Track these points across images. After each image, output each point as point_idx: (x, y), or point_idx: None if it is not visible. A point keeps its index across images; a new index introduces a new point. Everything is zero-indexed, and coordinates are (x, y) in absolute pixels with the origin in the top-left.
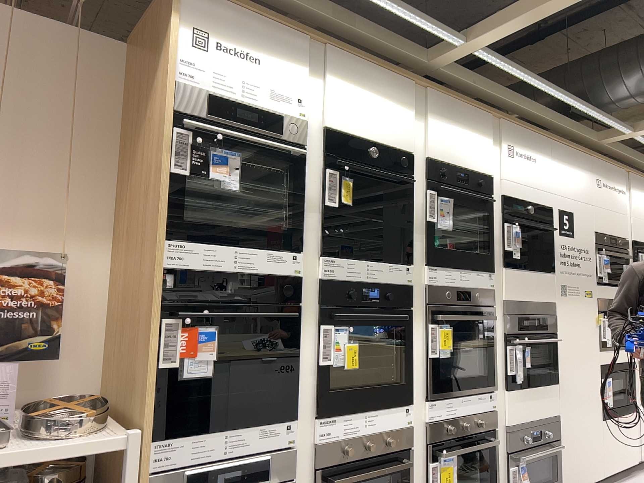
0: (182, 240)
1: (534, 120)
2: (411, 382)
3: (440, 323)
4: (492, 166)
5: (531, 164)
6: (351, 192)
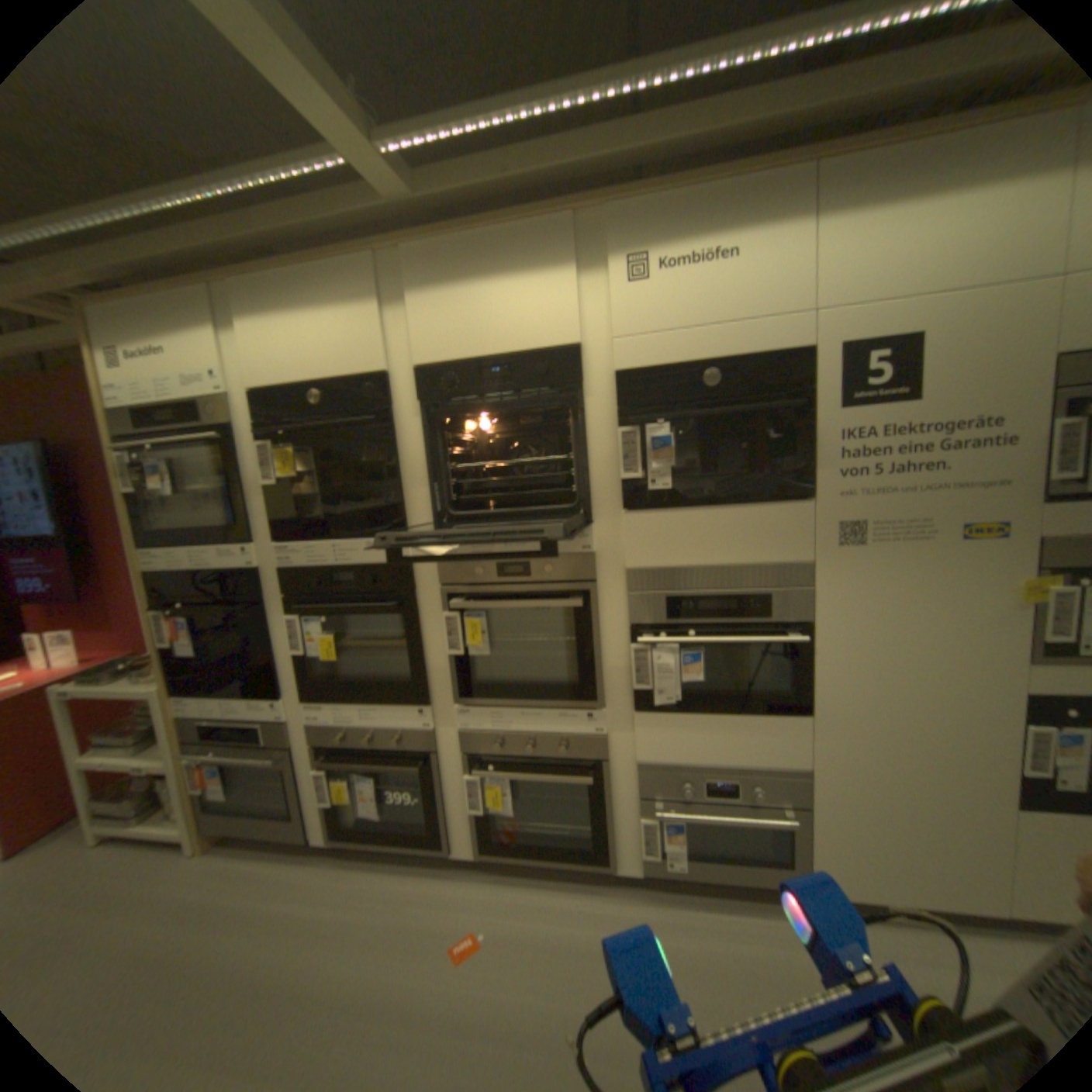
0: (145, 551)
1: (763, 130)
2: (422, 684)
3: (466, 613)
4: (574, 324)
5: (720, 266)
6: (287, 464)
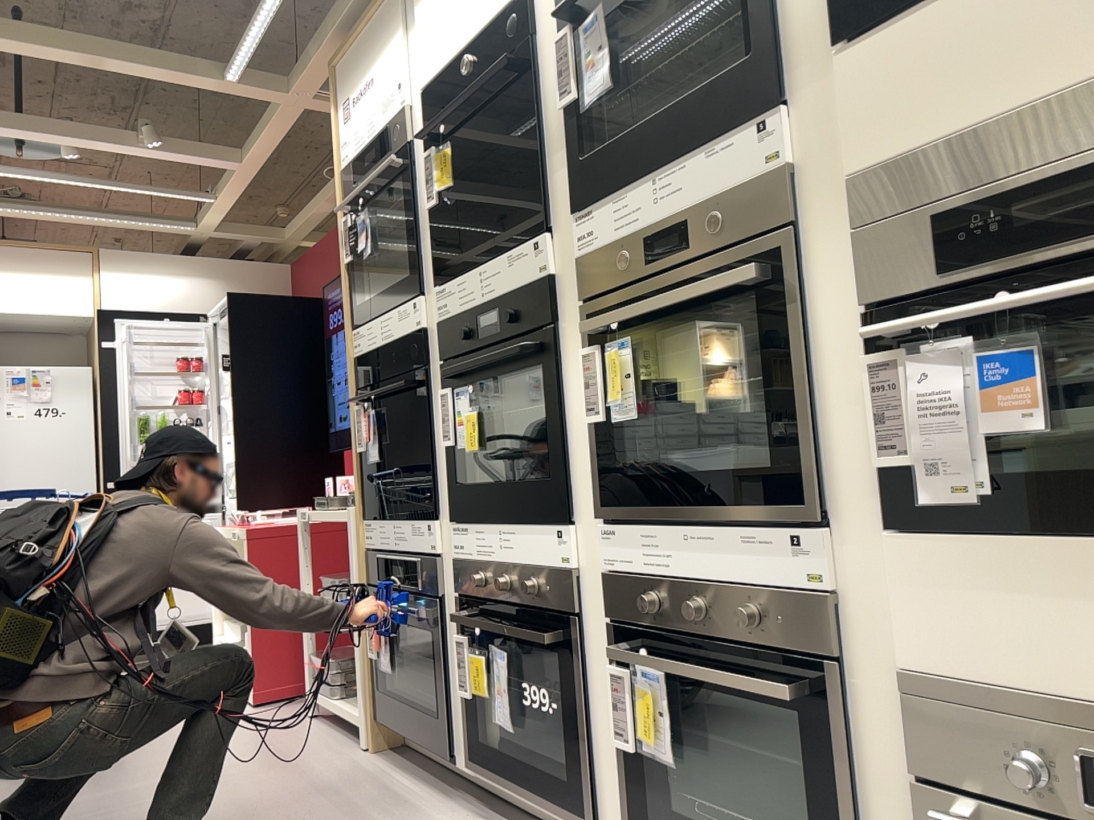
0: (357, 326)
1: None
2: (562, 479)
3: (610, 339)
4: None
5: None
6: (444, 167)
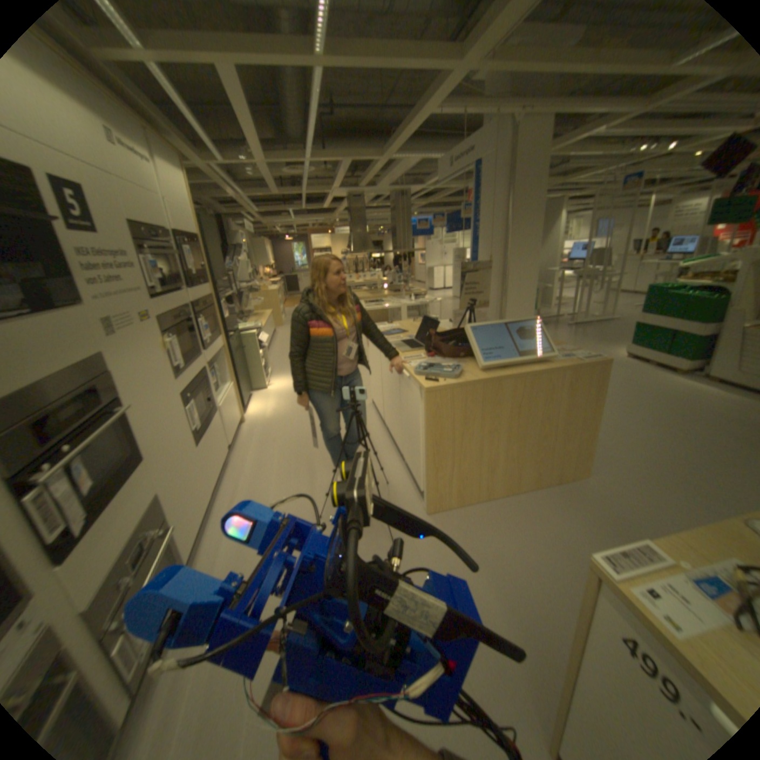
0: None
1: None
2: None
3: None
4: None
5: None
6: None
